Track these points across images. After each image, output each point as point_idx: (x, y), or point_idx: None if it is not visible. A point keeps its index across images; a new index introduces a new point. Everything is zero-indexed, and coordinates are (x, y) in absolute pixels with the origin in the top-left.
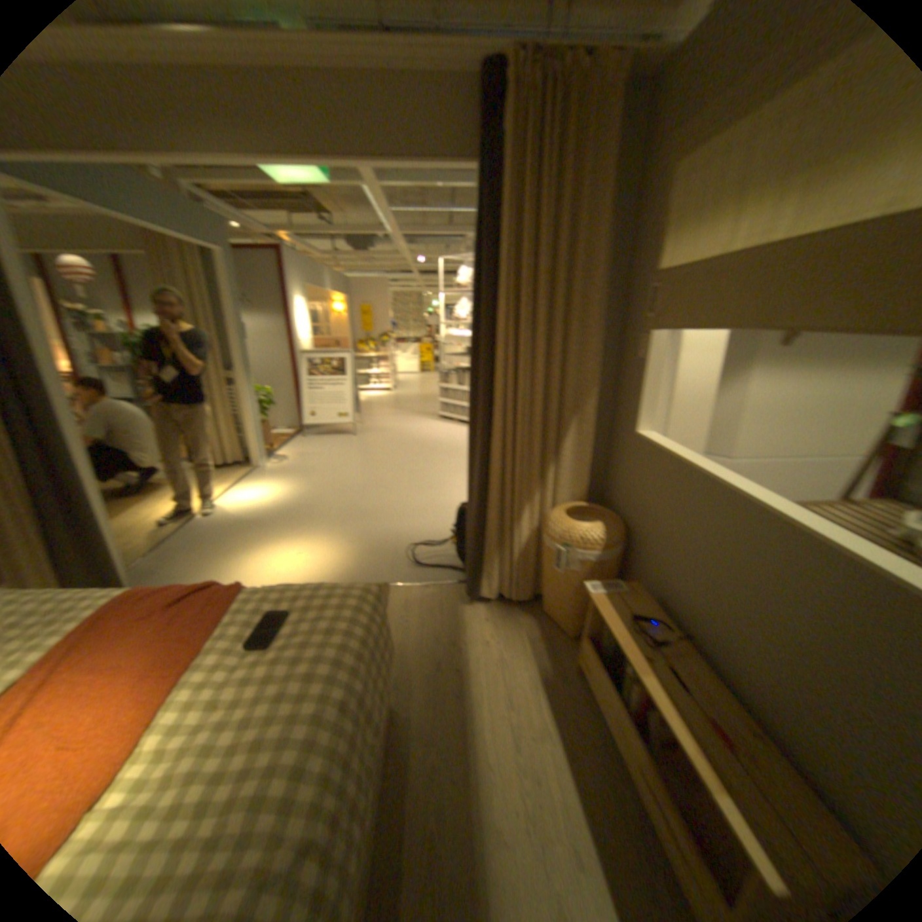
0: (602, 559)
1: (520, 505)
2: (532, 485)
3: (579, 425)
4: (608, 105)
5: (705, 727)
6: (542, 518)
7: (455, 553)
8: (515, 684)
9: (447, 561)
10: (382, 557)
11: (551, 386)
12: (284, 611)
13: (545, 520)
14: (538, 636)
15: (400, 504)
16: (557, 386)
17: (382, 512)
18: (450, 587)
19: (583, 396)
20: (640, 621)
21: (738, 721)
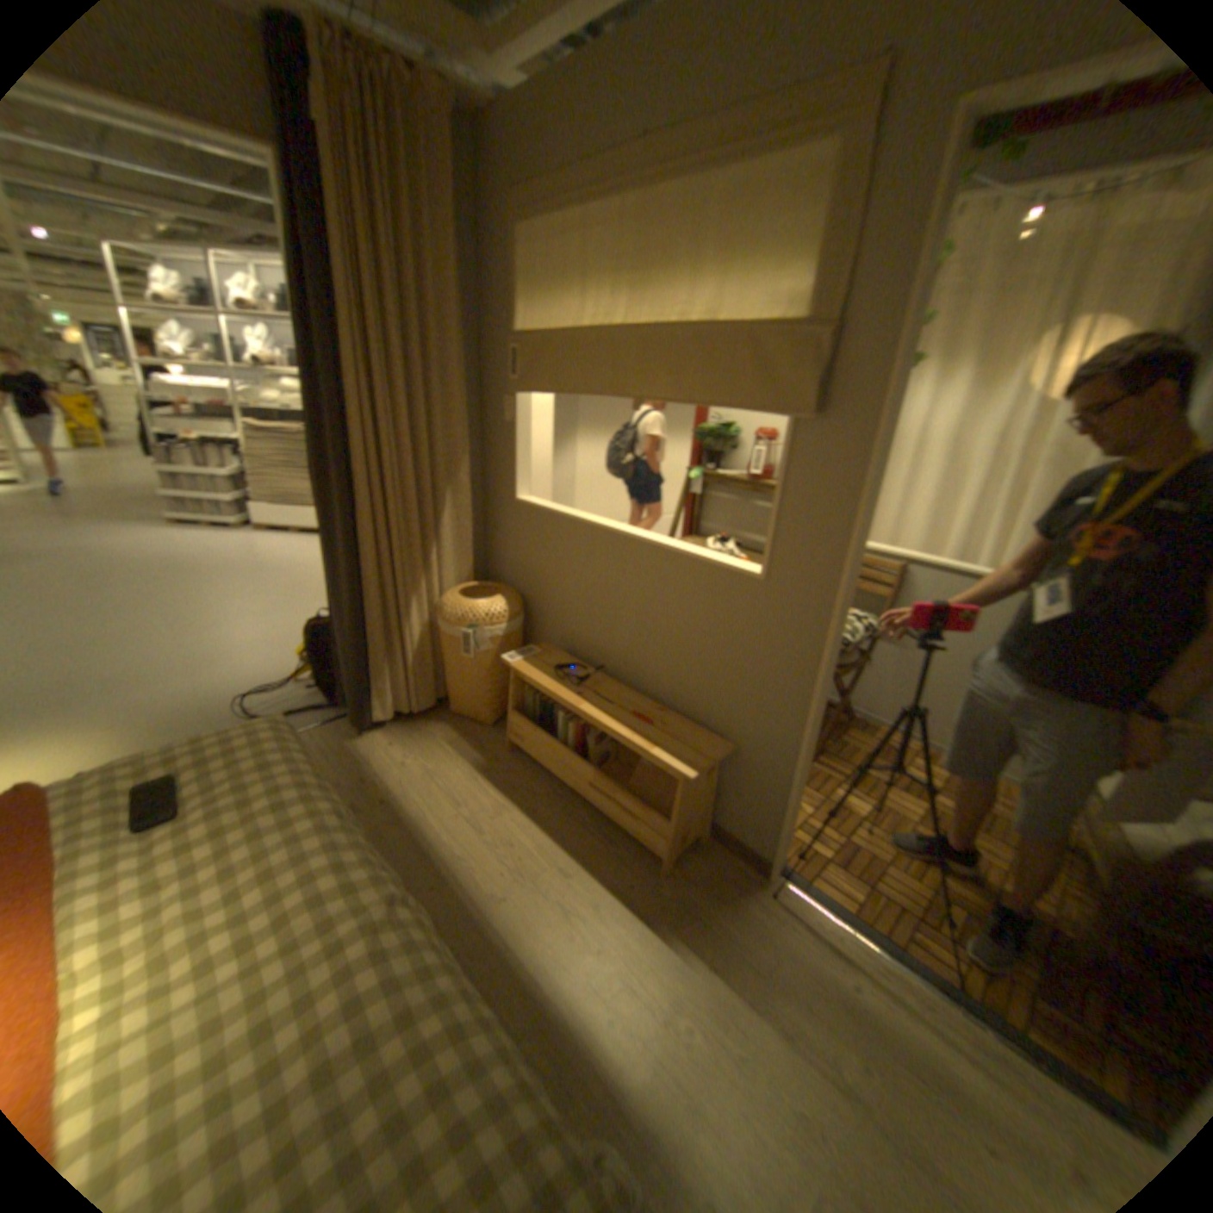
0: (511, 629)
1: (407, 597)
2: (416, 572)
3: (455, 496)
4: (436, 134)
5: (629, 718)
6: (432, 608)
7: (308, 691)
8: (452, 784)
9: (302, 702)
10: (187, 730)
11: (421, 453)
12: (166, 775)
13: (436, 610)
14: (455, 735)
15: (172, 656)
16: (427, 452)
17: (143, 674)
18: (322, 728)
19: (455, 463)
20: (560, 670)
21: (647, 706)
